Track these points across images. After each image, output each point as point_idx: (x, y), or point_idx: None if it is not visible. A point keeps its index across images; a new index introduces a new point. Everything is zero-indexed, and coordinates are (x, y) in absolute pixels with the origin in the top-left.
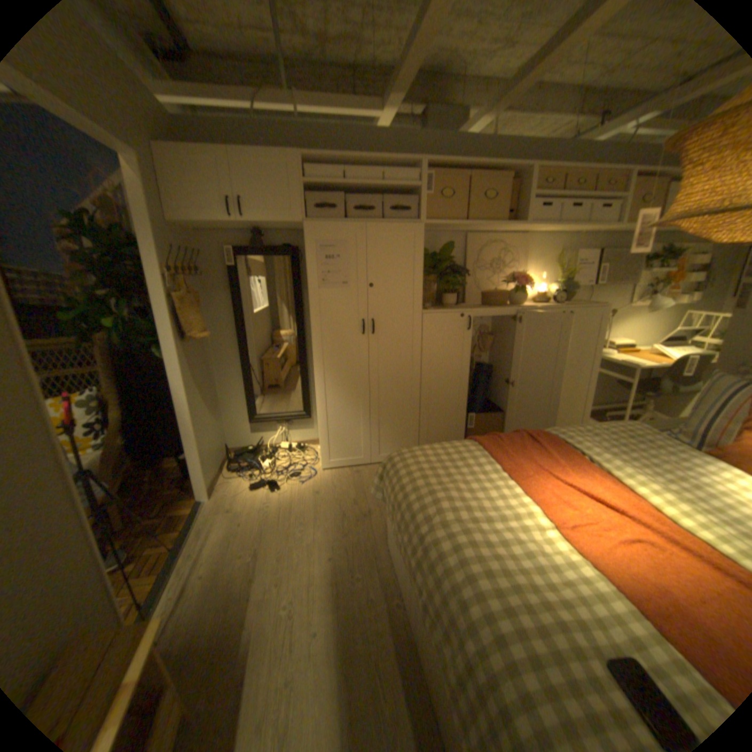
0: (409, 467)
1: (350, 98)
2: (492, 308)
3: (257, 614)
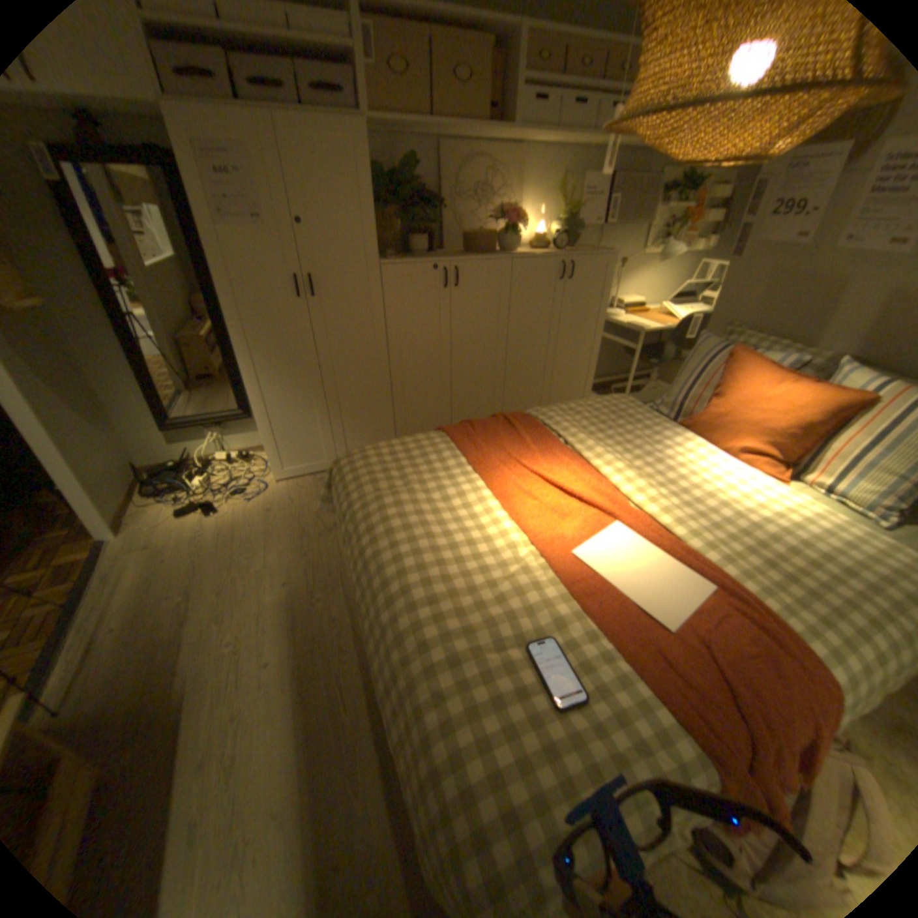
0: (357, 471)
1: None
2: (476, 256)
3: (192, 656)
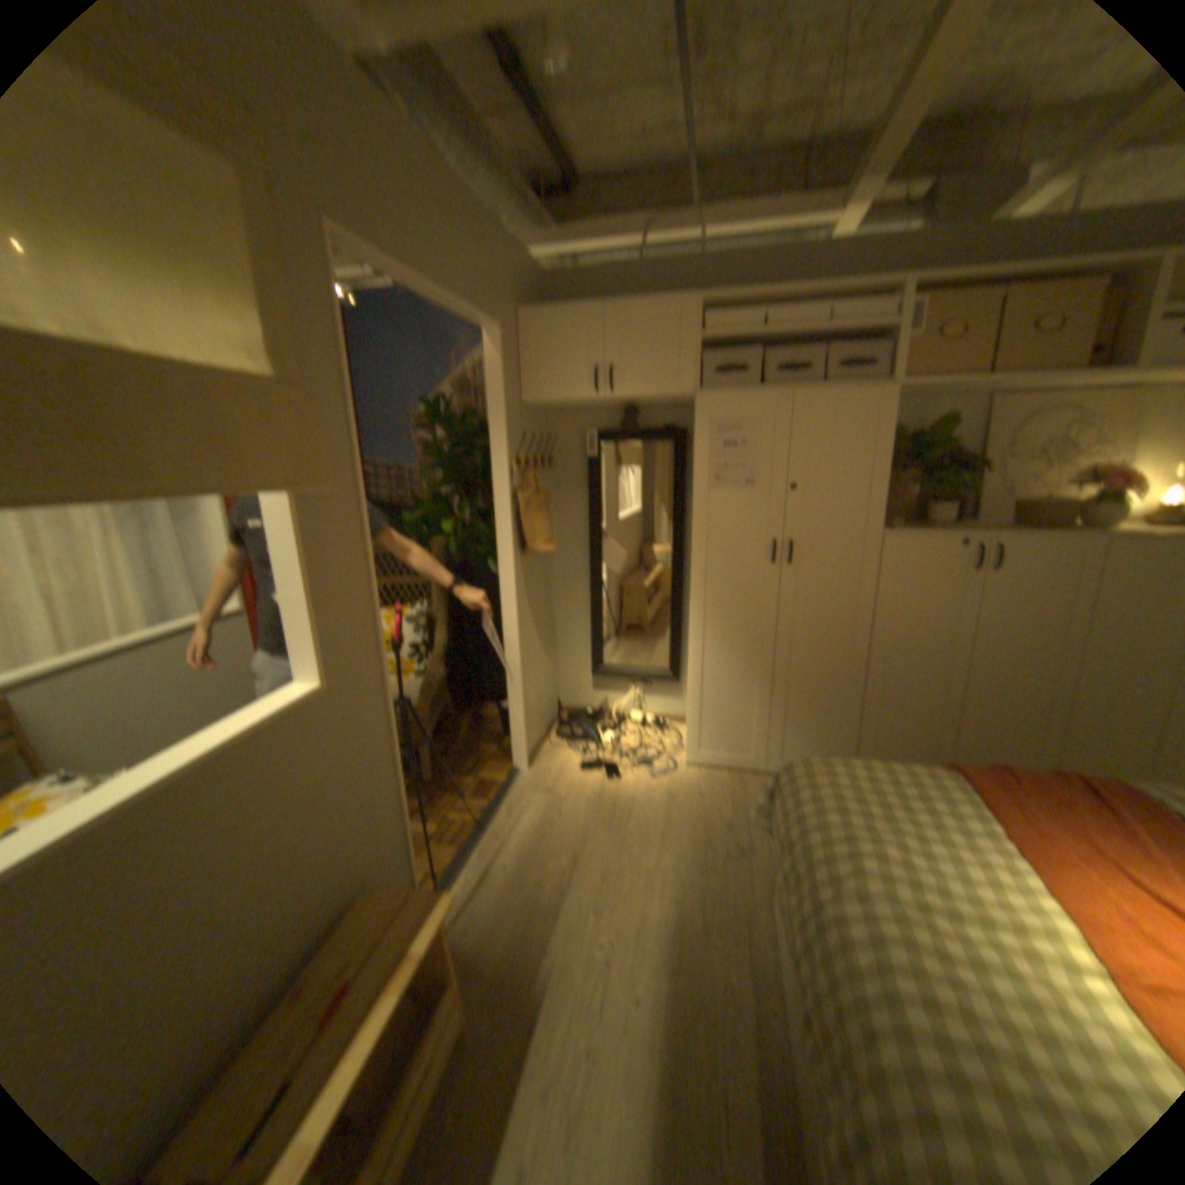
0: (818, 791)
1: (788, 205)
2: (1037, 533)
3: (565, 947)
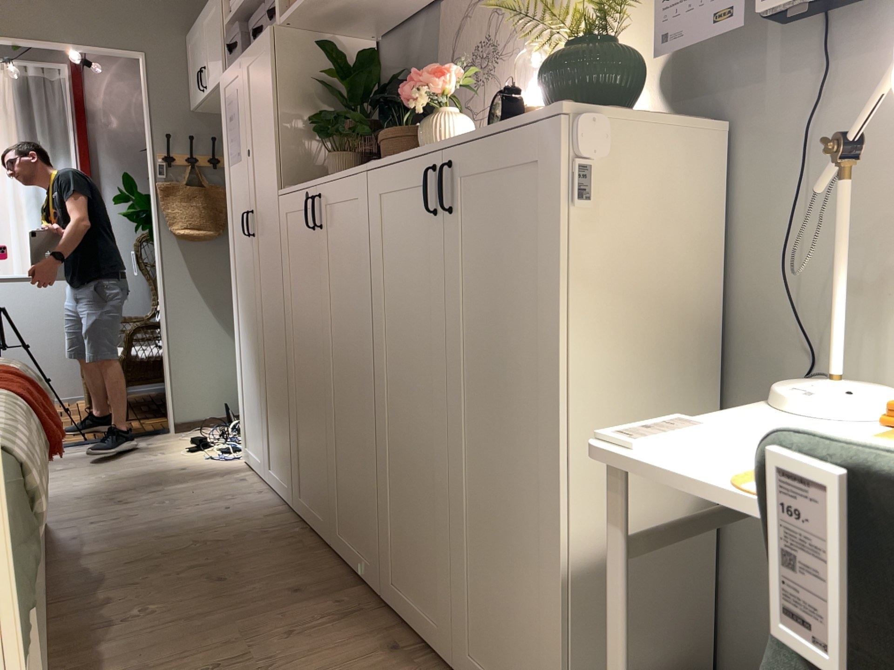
0: None
1: None
2: (344, 172)
3: None
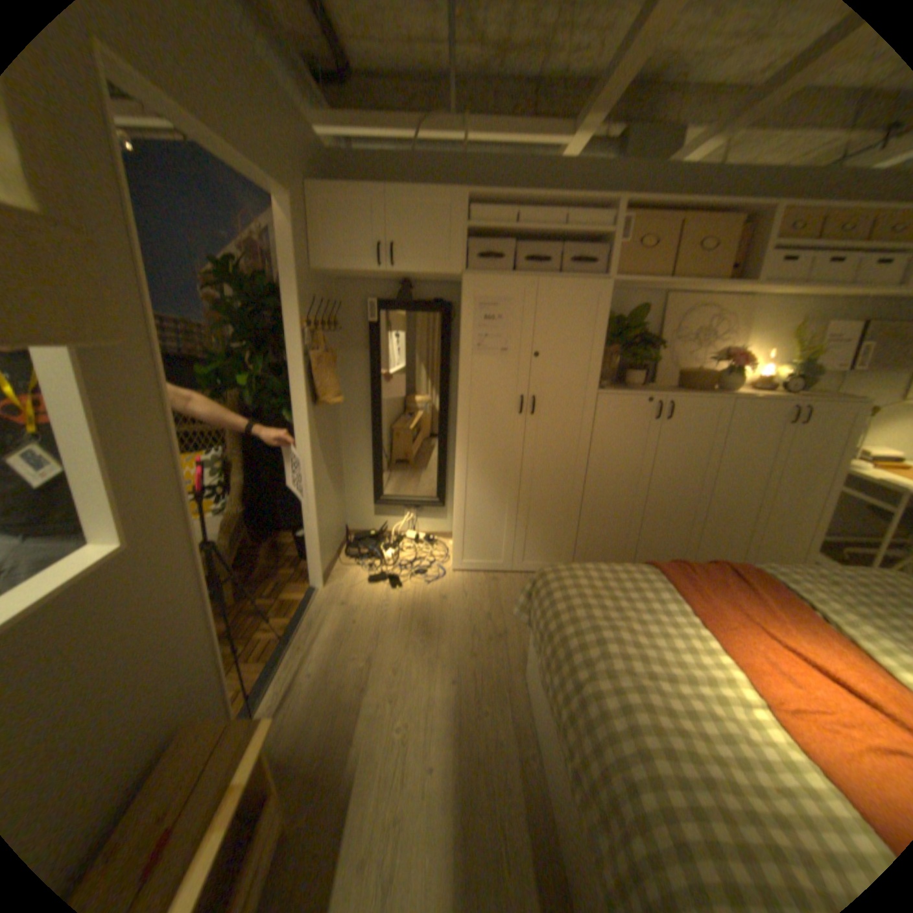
0: (566, 590)
1: (534, 121)
2: (694, 393)
3: (367, 730)
